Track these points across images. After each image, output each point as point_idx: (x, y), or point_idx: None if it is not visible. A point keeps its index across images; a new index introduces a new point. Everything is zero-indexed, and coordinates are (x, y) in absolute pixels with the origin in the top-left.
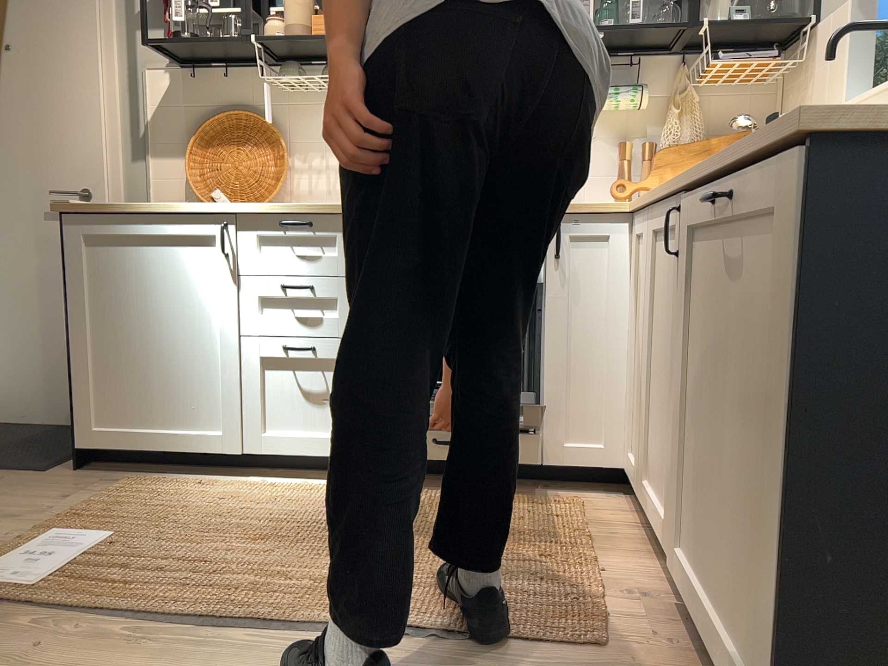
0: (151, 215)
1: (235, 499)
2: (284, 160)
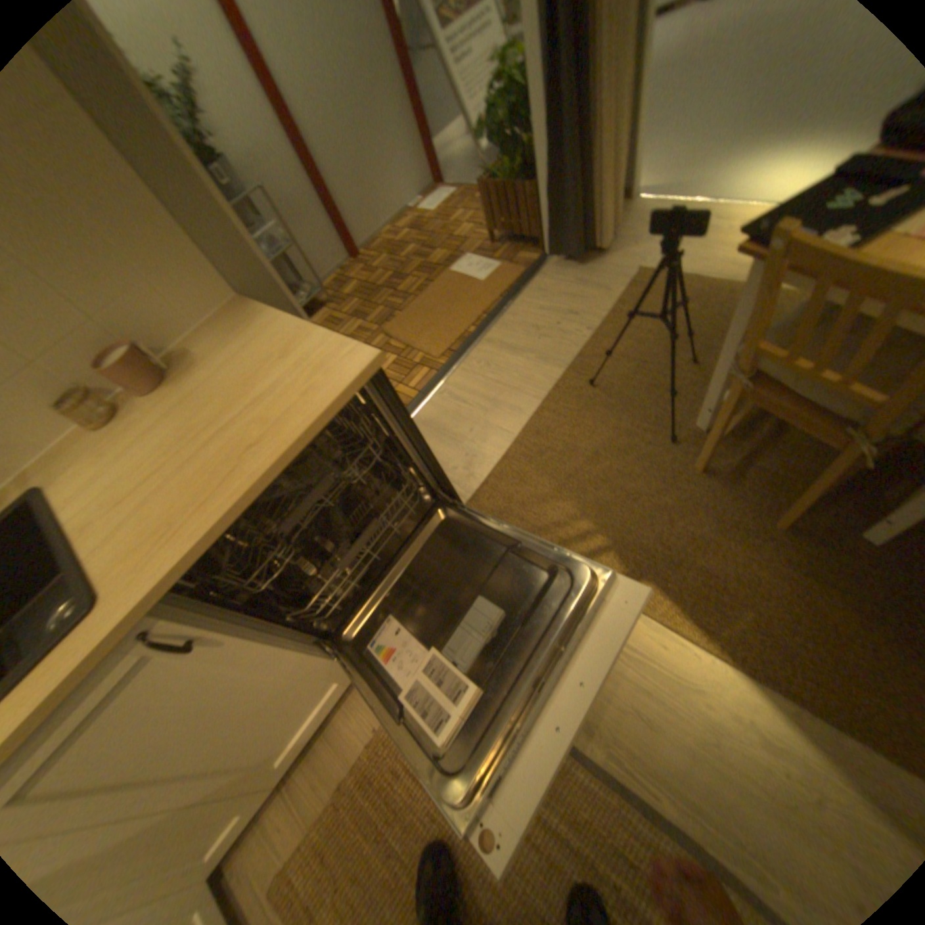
0: None
1: None
2: None
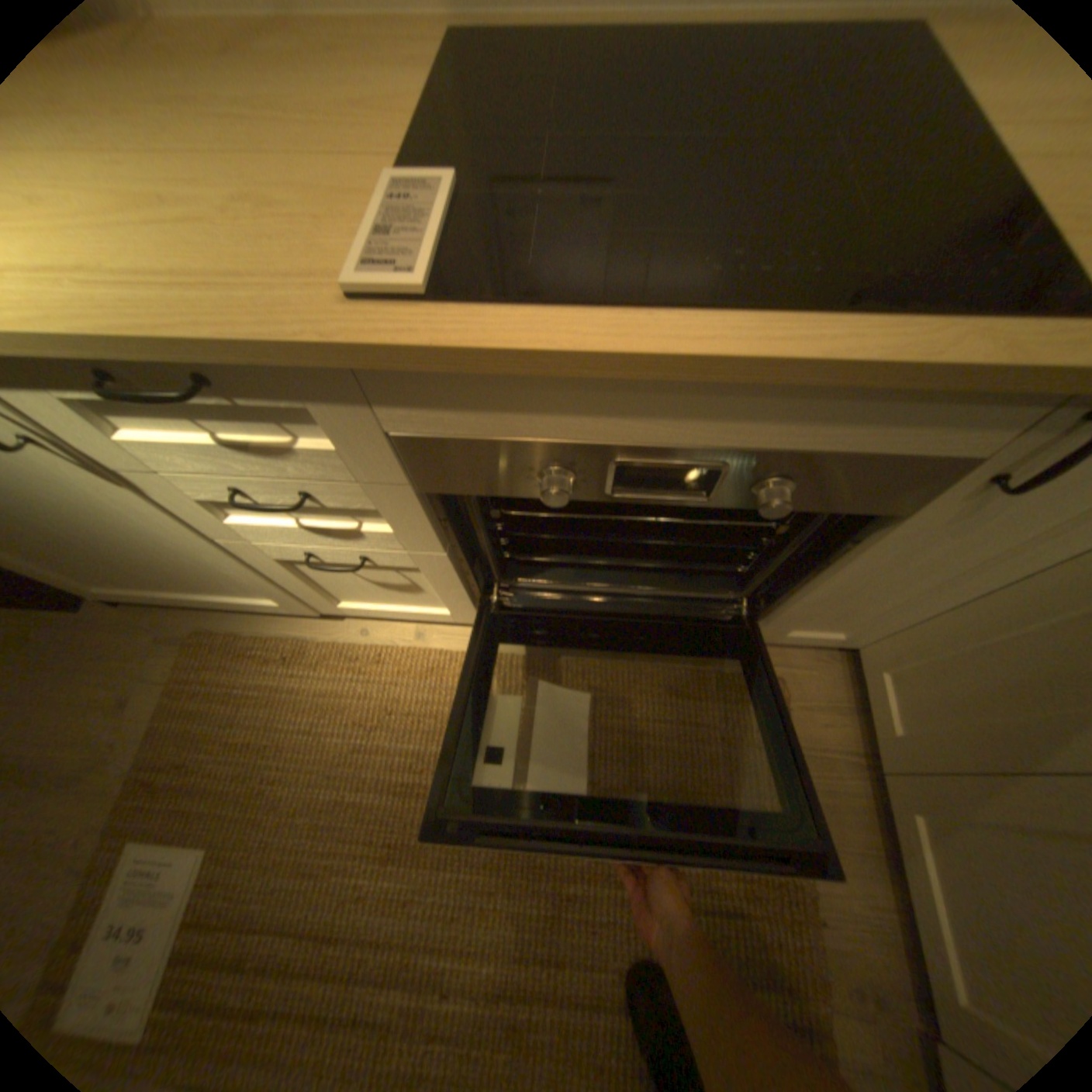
0: None
1: (336, 709)
2: None
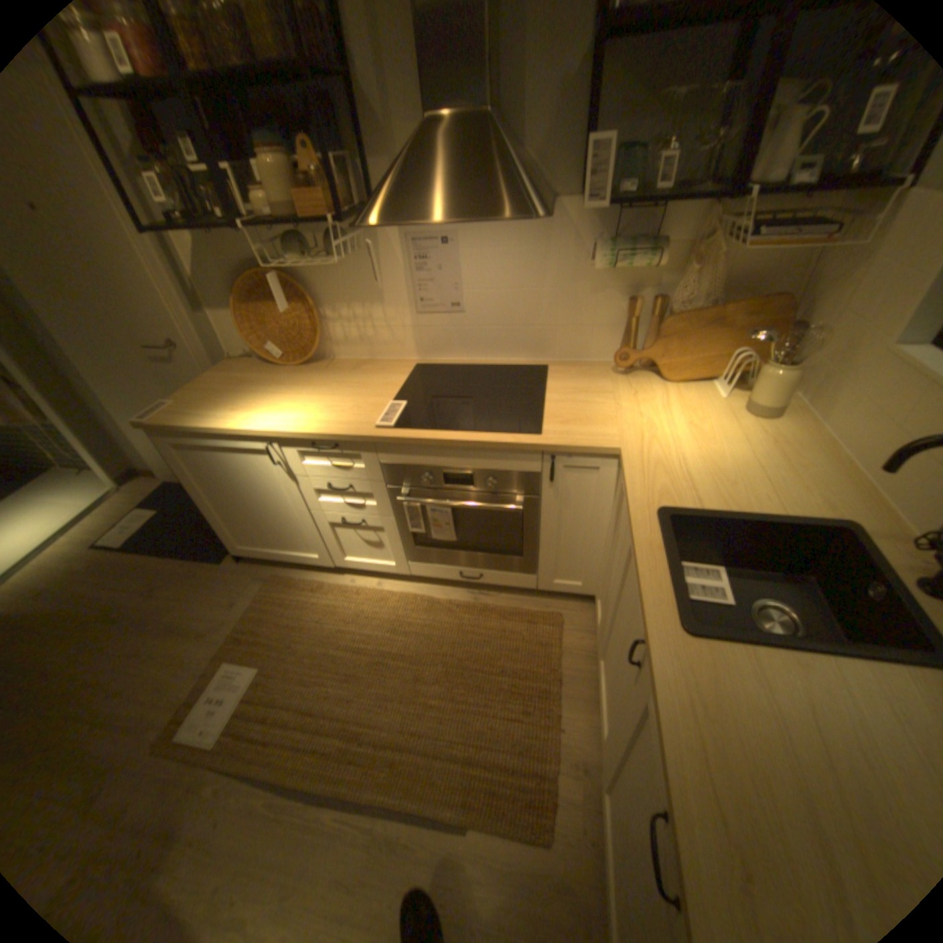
0: (208, 433)
1: (332, 613)
2: (315, 318)
